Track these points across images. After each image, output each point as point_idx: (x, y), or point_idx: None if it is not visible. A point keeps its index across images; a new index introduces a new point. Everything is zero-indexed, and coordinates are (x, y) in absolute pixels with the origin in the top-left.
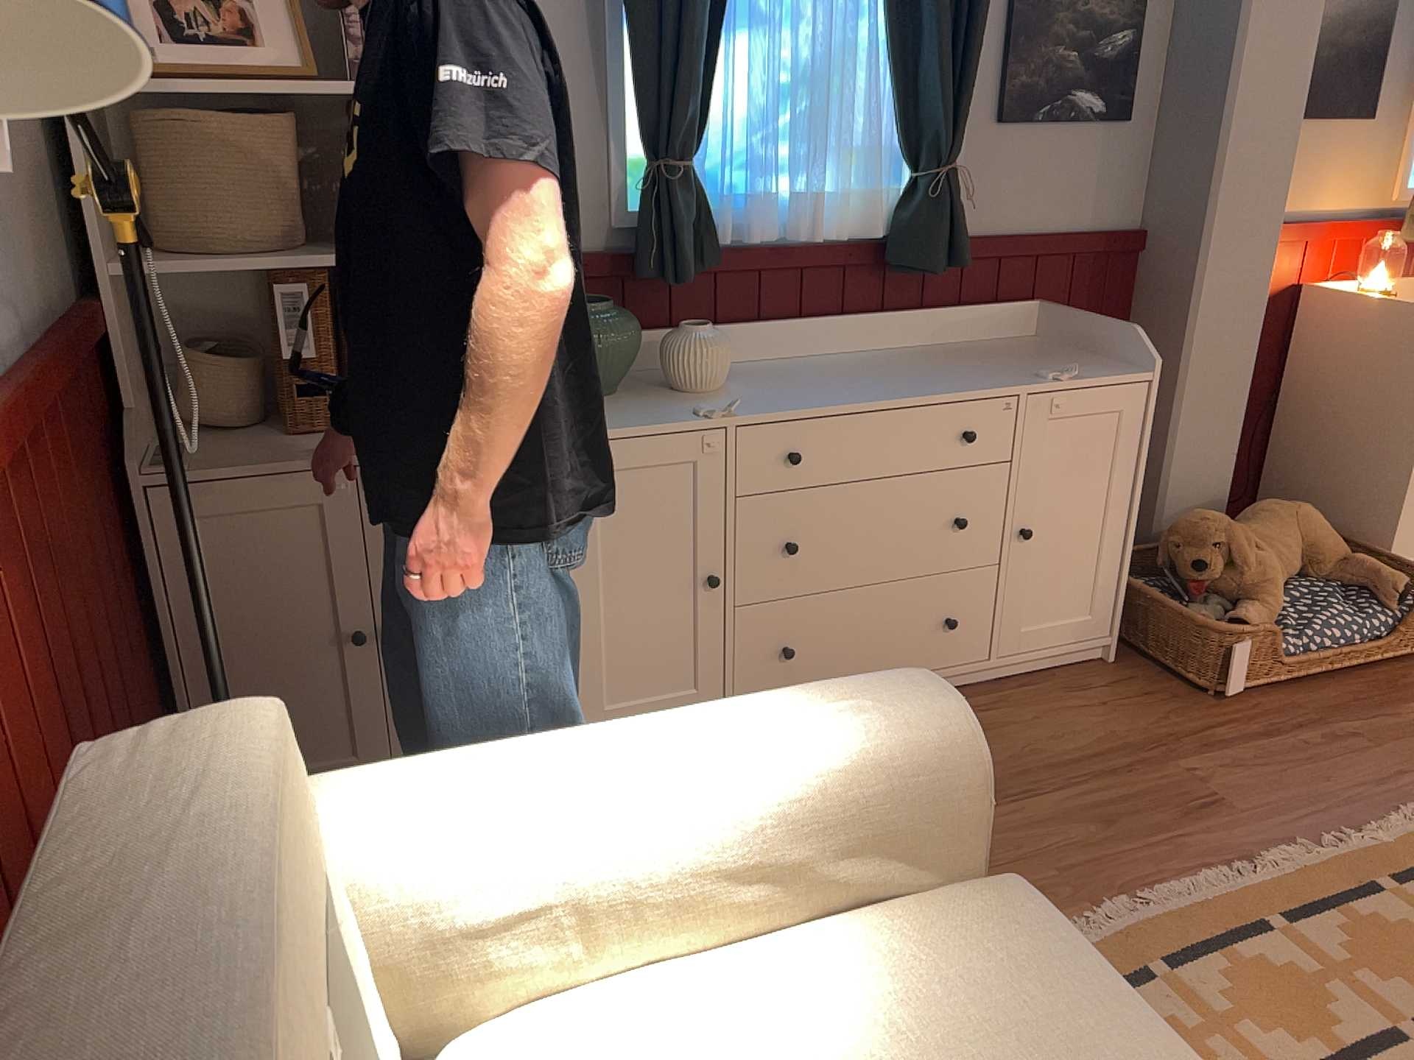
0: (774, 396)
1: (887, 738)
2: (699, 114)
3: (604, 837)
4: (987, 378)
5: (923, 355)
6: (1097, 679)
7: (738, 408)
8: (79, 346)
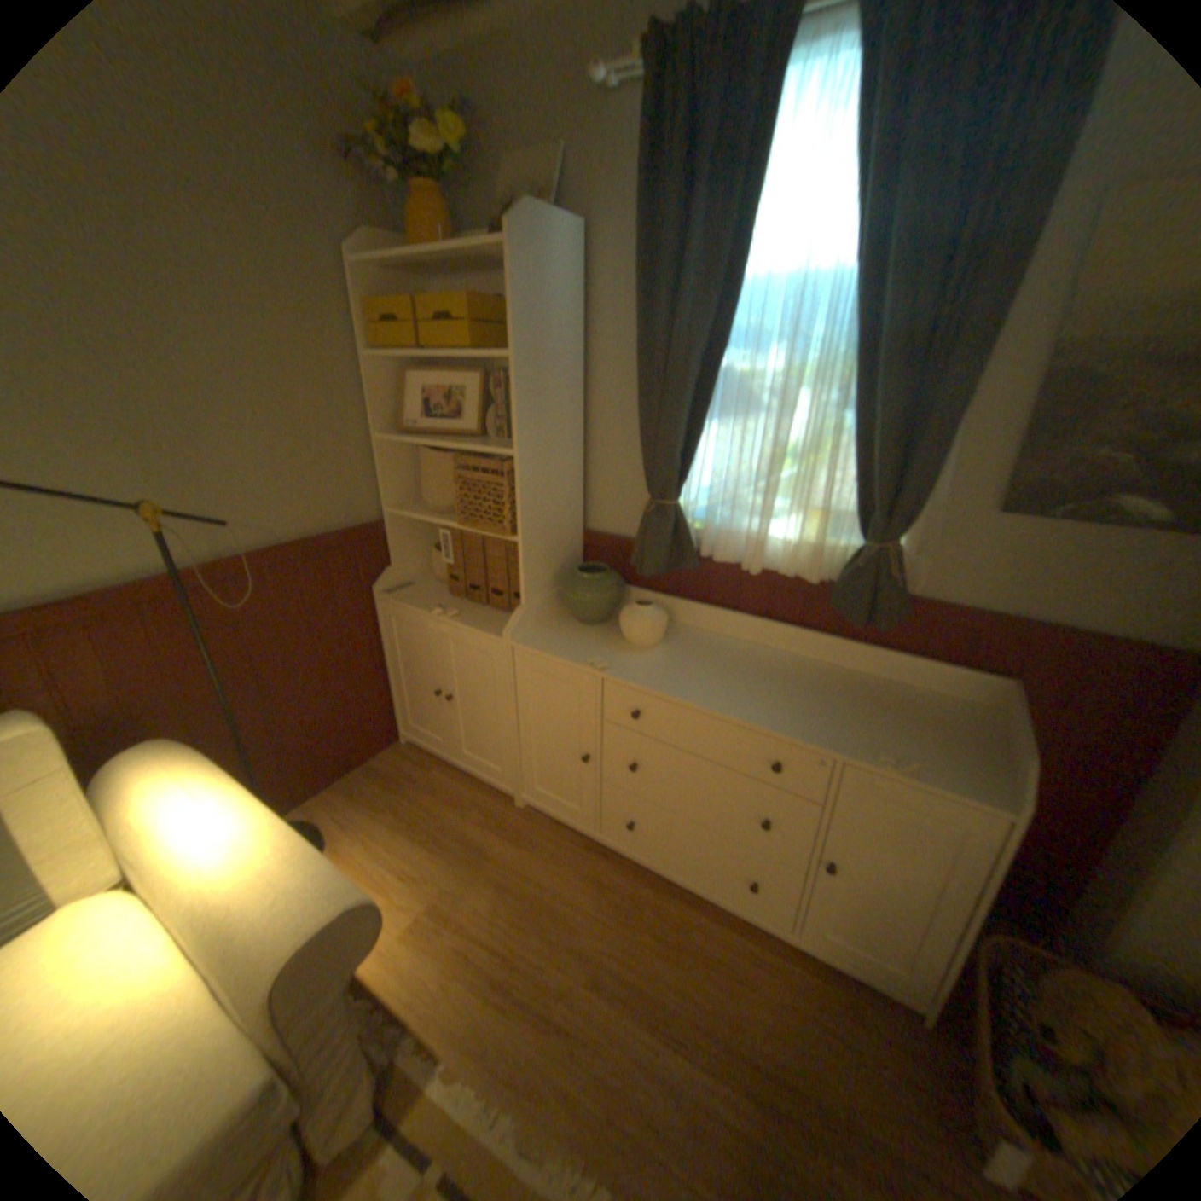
0: (656, 669)
1: (251, 930)
2: (676, 472)
3: (157, 862)
4: (829, 731)
5: (840, 684)
6: (884, 1028)
7: (619, 667)
8: (327, 543)
